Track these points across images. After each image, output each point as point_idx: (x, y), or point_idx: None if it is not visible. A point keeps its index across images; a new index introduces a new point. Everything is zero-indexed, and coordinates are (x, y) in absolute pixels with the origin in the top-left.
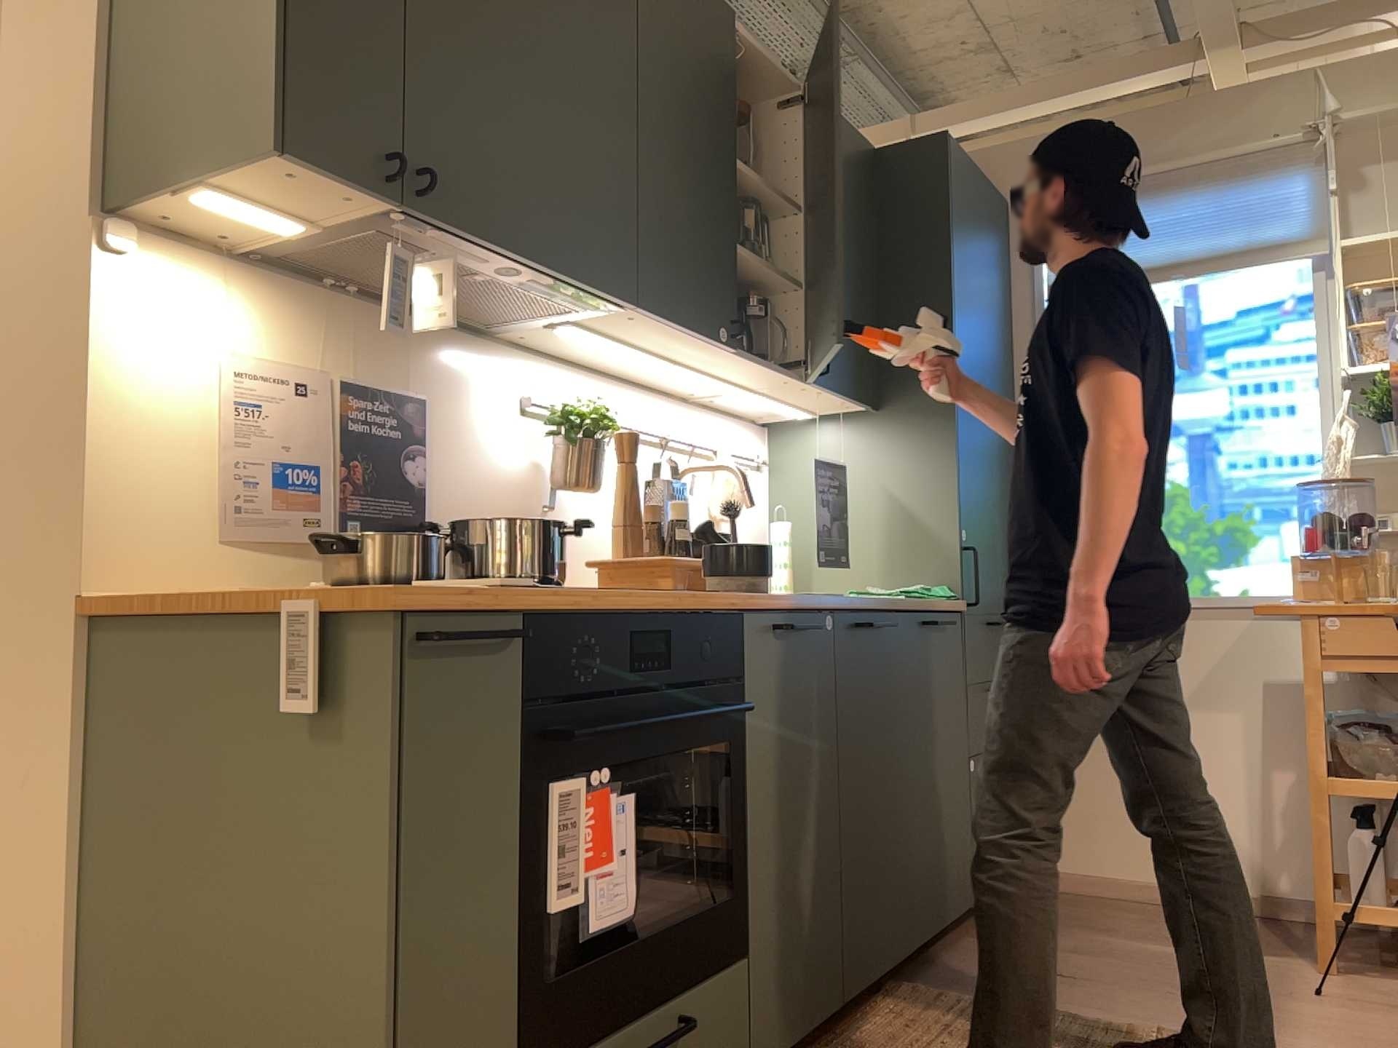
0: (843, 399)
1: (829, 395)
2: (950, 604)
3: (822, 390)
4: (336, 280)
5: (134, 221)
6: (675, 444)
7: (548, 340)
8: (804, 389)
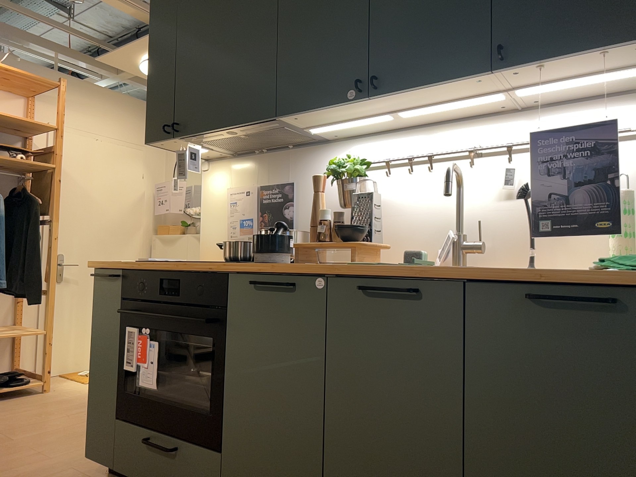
0: (591, 55)
1: (567, 62)
2: (604, 277)
3: (534, 66)
4: (256, 150)
5: (211, 159)
6: (492, 151)
7: (351, 131)
8: (521, 74)
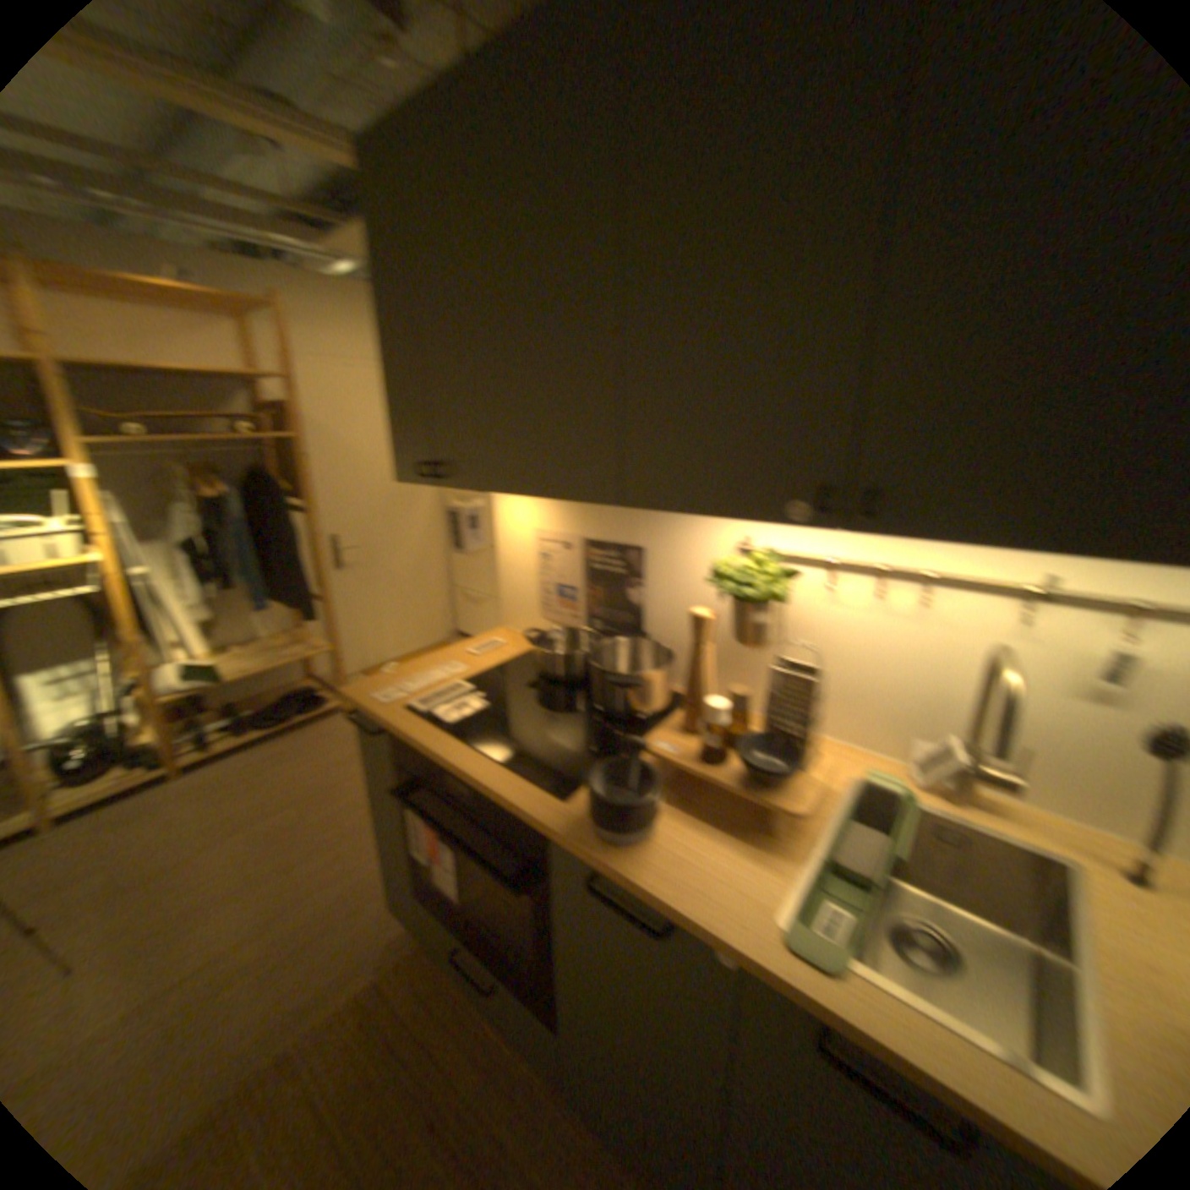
0: None
1: None
2: None
3: None
4: None
5: None
6: (1087, 595)
7: None
8: None
